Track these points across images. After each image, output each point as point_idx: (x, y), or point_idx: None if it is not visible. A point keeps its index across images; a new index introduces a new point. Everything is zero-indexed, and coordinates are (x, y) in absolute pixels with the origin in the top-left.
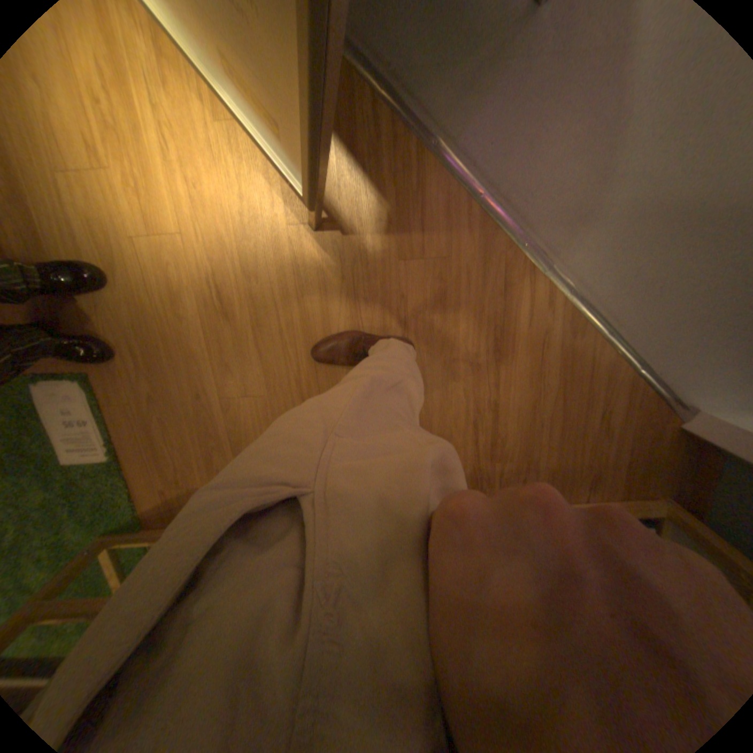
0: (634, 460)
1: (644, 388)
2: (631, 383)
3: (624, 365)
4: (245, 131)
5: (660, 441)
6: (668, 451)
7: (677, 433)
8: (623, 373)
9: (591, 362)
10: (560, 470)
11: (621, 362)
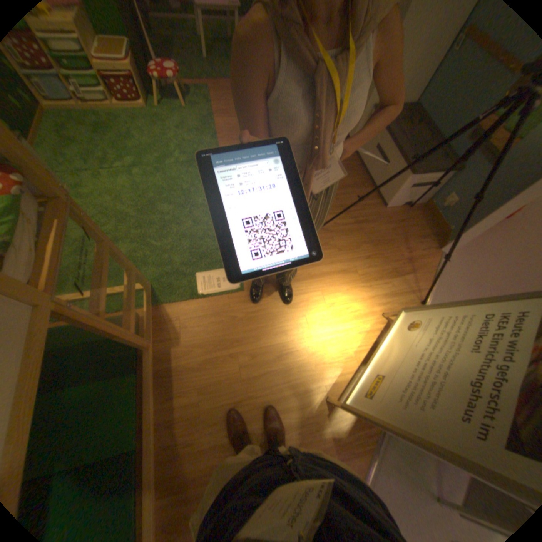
0: None
1: None
2: None
3: None
4: (353, 367)
5: None
6: None
7: None
8: None
9: None
10: None
11: None
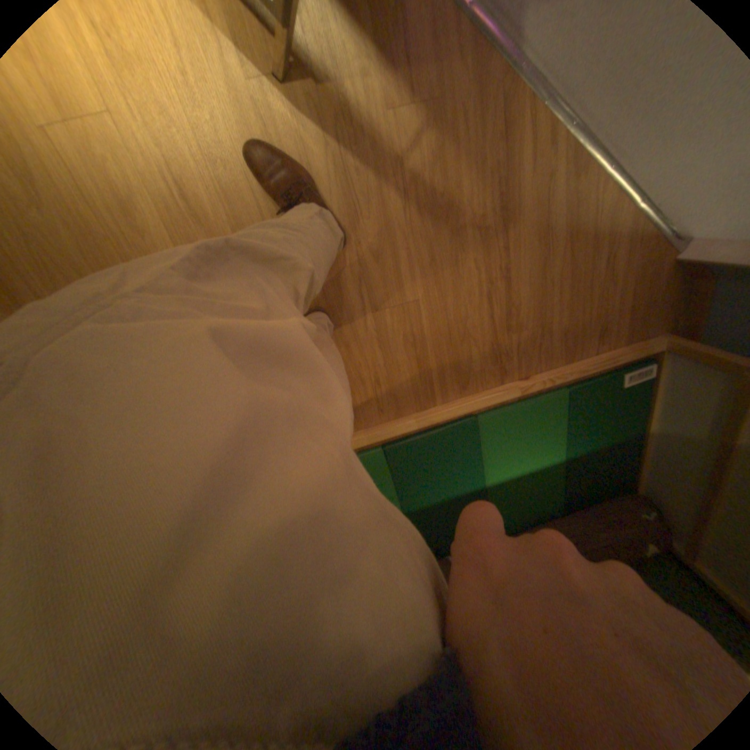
0: (635, 302)
1: (642, 225)
2: (631, 220)
3: (624, 202)
4: None
5: (657, 278)
6: (664, 286)
7: (672, 265)
8: (624, 210)
9: (593, 205)
10: (571, 327)
11: (621, 199)
